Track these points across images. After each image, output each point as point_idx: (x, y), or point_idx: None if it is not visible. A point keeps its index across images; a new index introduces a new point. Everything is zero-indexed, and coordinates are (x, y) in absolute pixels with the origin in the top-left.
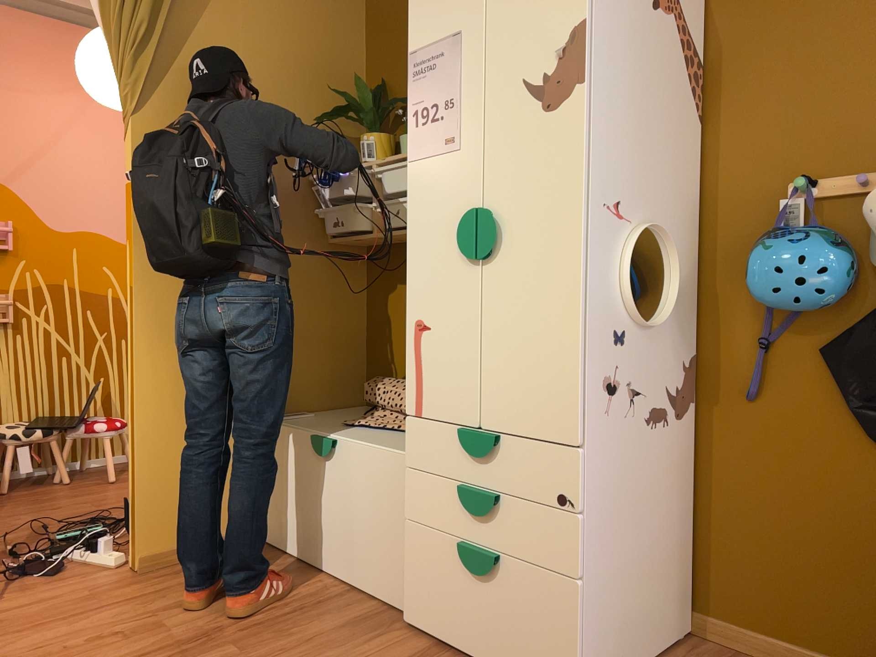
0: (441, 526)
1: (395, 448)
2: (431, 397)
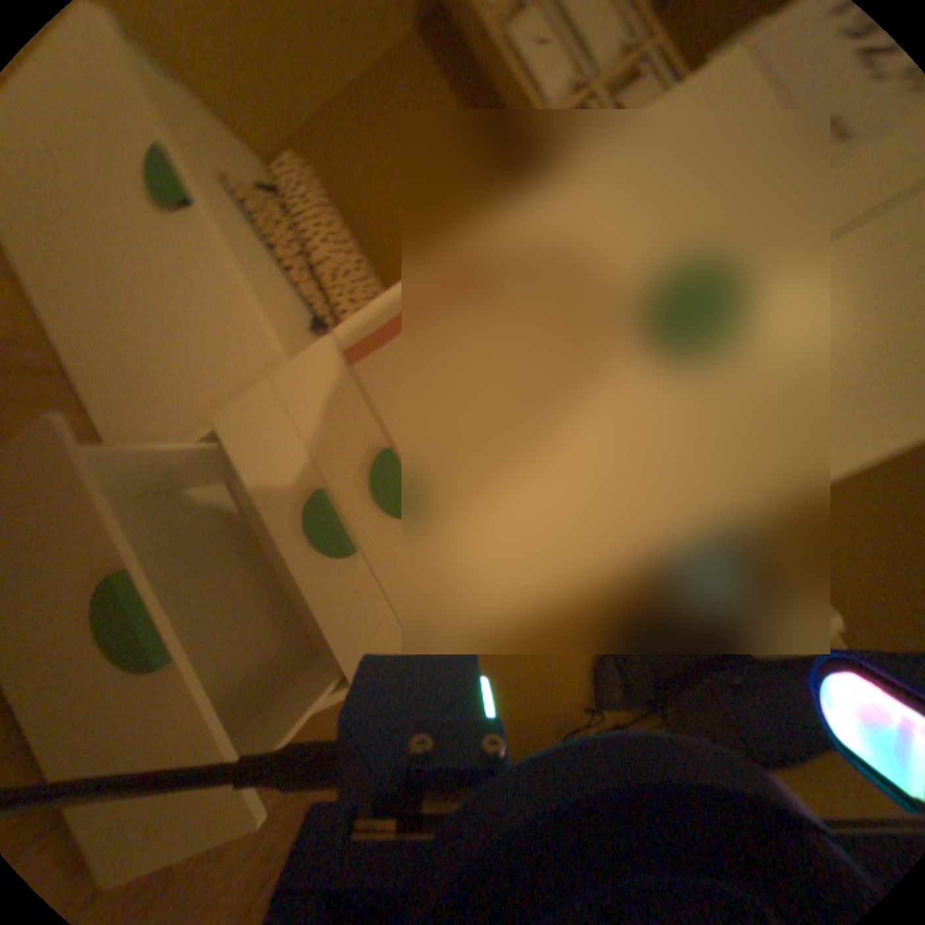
0: (252, 485)
1: (273, 321)
2: (392, 369)
